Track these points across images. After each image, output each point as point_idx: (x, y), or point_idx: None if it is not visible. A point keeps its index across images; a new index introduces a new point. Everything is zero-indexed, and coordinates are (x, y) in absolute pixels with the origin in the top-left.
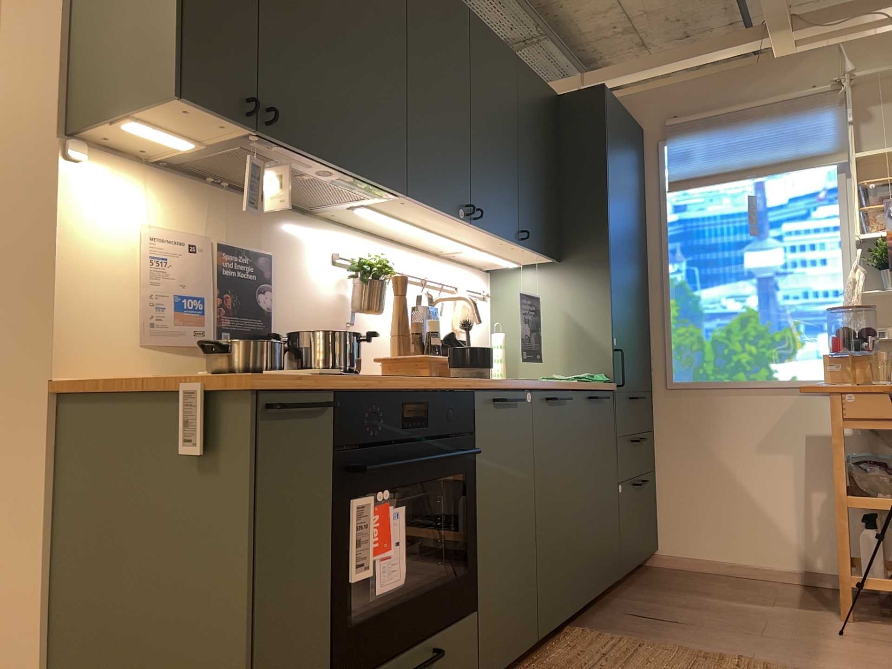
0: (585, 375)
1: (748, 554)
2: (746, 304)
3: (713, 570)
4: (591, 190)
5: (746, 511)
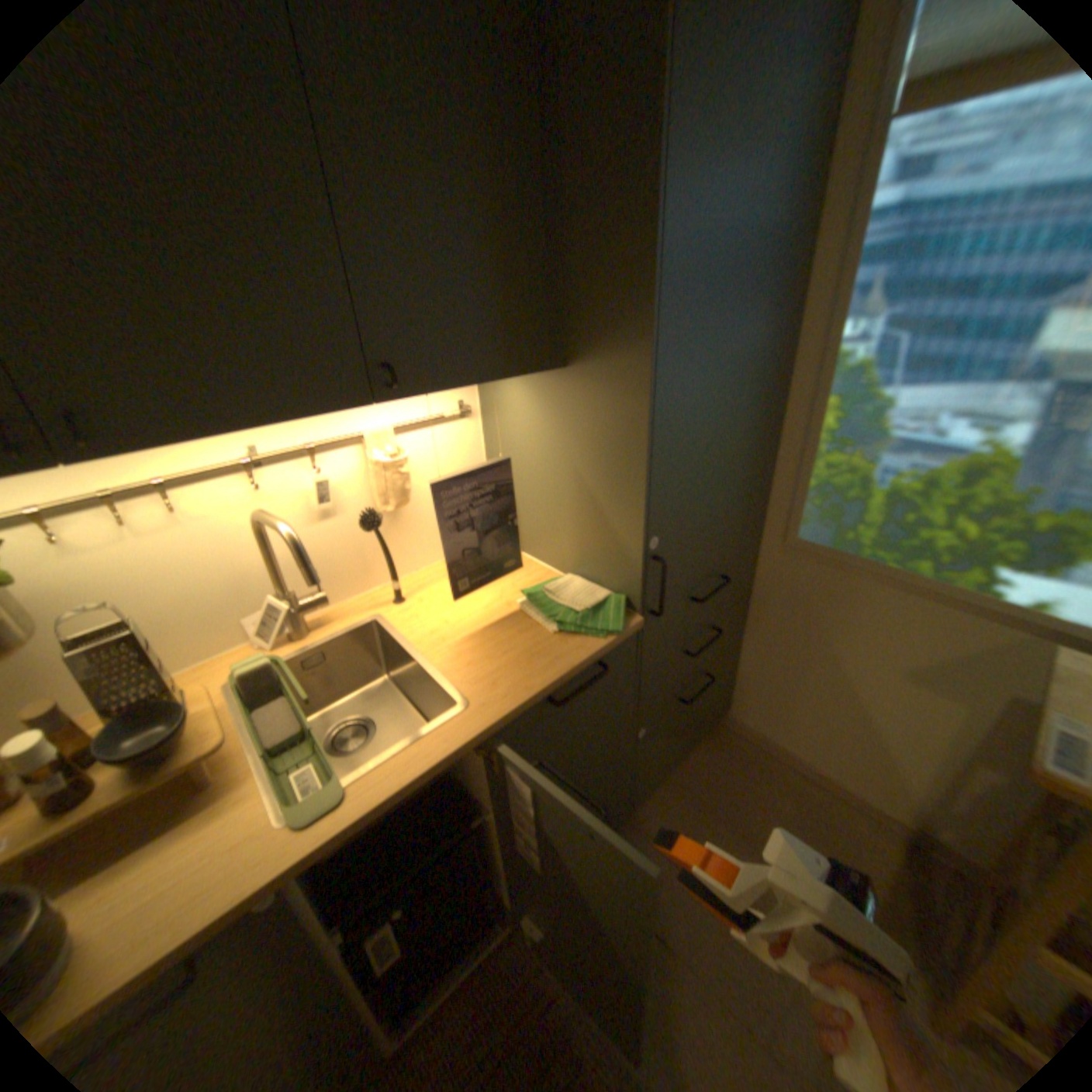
0: (584, 605)
1: (843, 774)
2: (997, 437)
3: (790, 765)
4: (624, 179)
5: (857, 734)
